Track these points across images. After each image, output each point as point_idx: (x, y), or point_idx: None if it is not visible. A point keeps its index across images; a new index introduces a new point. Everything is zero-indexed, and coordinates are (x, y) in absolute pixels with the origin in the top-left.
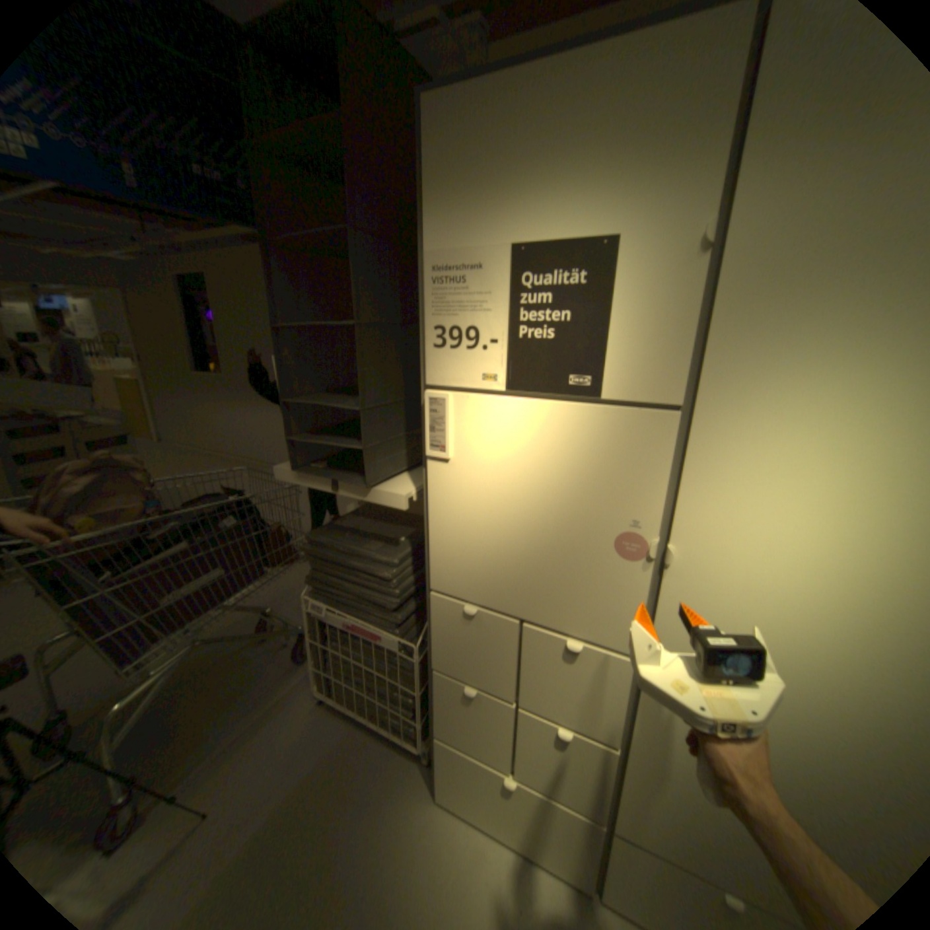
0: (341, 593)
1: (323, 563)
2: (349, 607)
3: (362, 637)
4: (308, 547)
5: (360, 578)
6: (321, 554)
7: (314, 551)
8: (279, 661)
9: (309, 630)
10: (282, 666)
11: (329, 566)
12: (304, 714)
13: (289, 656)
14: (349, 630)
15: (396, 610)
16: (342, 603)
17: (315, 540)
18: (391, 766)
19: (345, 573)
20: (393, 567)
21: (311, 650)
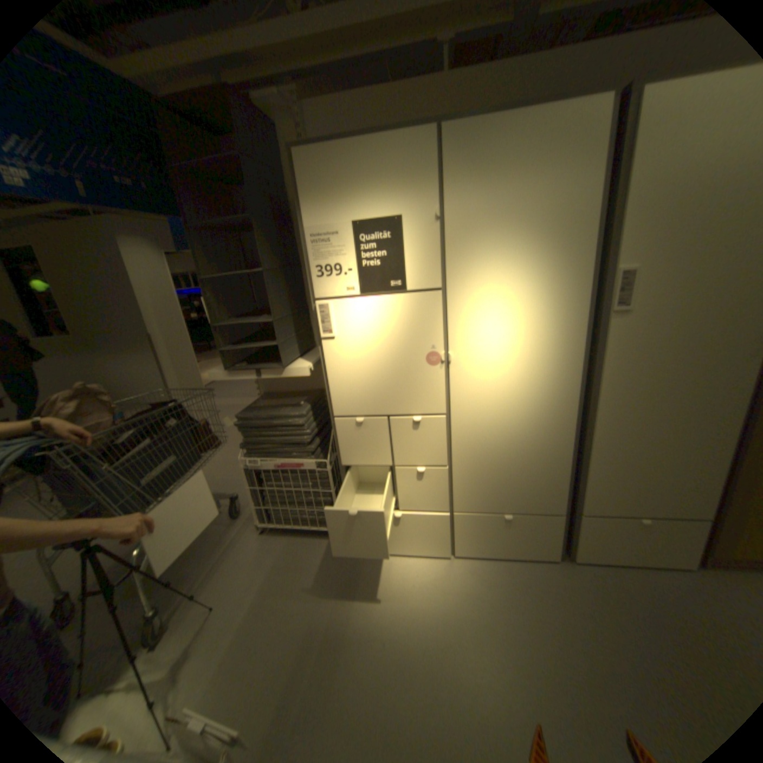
0: (268, 447)
1: (251, 431)
2: (275, 454)
3: (289, 470)
4: (239, 423)
5: (281, 431)
6: (250, 425)
7: (244, 424)
8: (218, 522)
9: (247, 482)
10: (222, 525)
11: (257, 431)
12: (252, 543)
13: (224, 518)
14: (278, 469)
15: (309, 445)
16: (270, 454)
17: (243, 418)
18: (322, 546)
19: (270, 432)
20: (303, 418)
21: (250, 496)
